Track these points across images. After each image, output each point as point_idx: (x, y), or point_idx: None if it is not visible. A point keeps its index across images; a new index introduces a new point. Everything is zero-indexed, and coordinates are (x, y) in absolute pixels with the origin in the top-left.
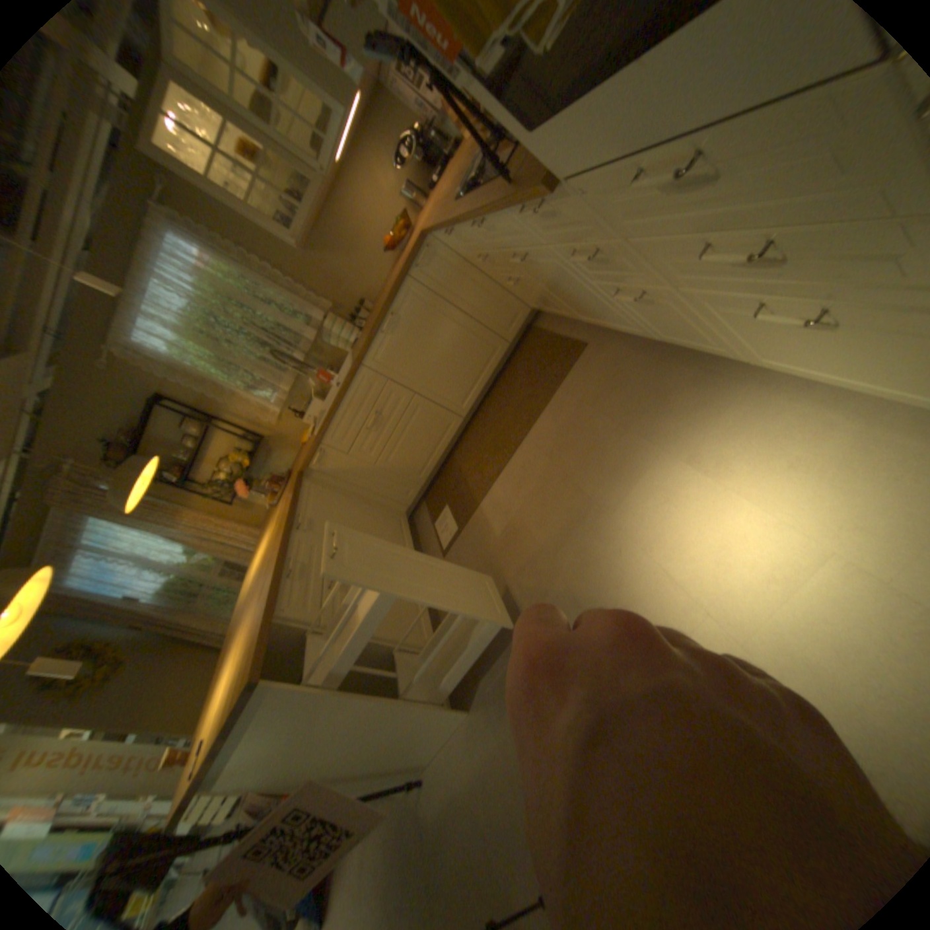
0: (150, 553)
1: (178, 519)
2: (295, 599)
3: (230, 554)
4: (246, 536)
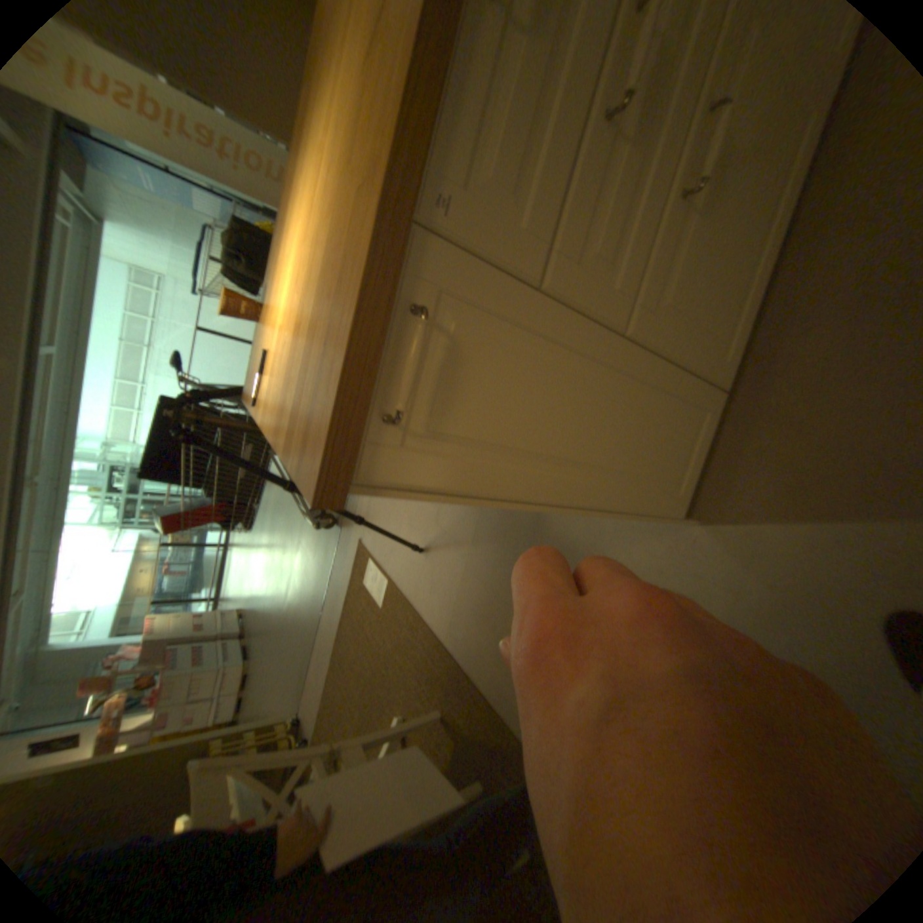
0: None
1: None
2: (490, 158)
3: None
4: None
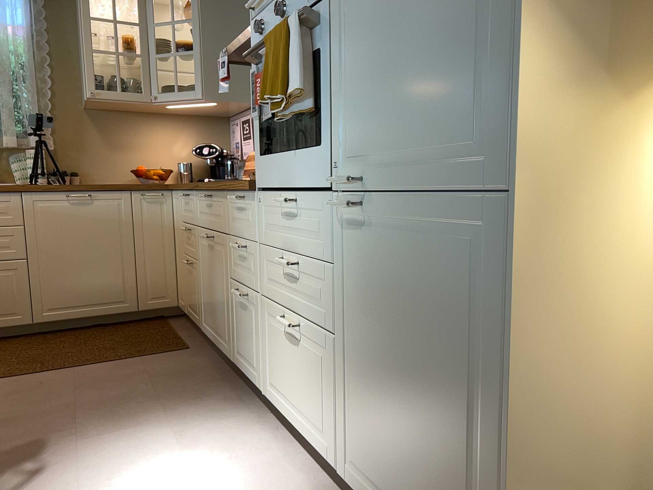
0: None
1: None
2: None
3: None
4: None
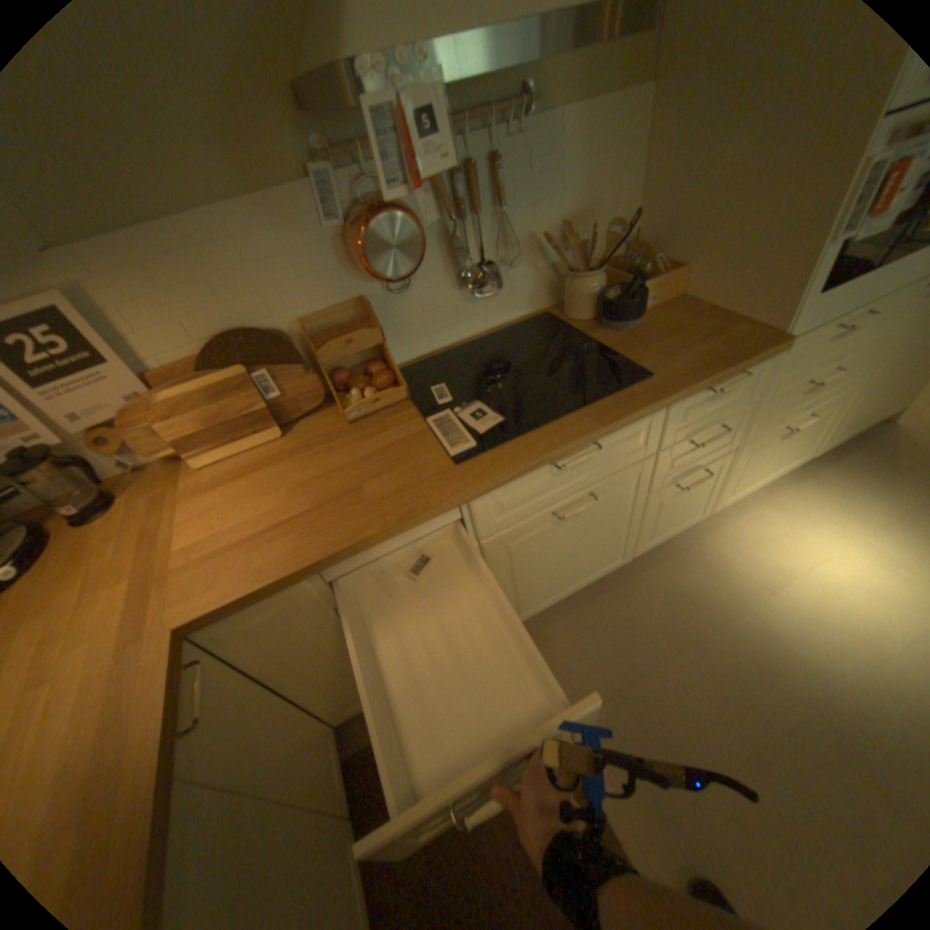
0: None
1: None
2: None
3: None
4: None
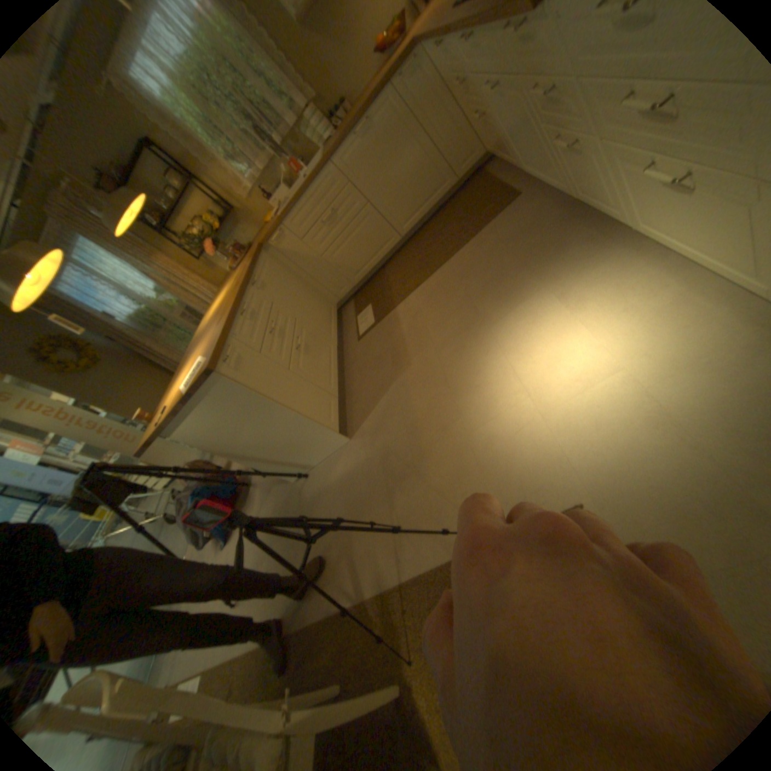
0: (125, 281)
1: (151, 259)
2: (243, 330)
3: (190, 301)
4: (205, 289)
